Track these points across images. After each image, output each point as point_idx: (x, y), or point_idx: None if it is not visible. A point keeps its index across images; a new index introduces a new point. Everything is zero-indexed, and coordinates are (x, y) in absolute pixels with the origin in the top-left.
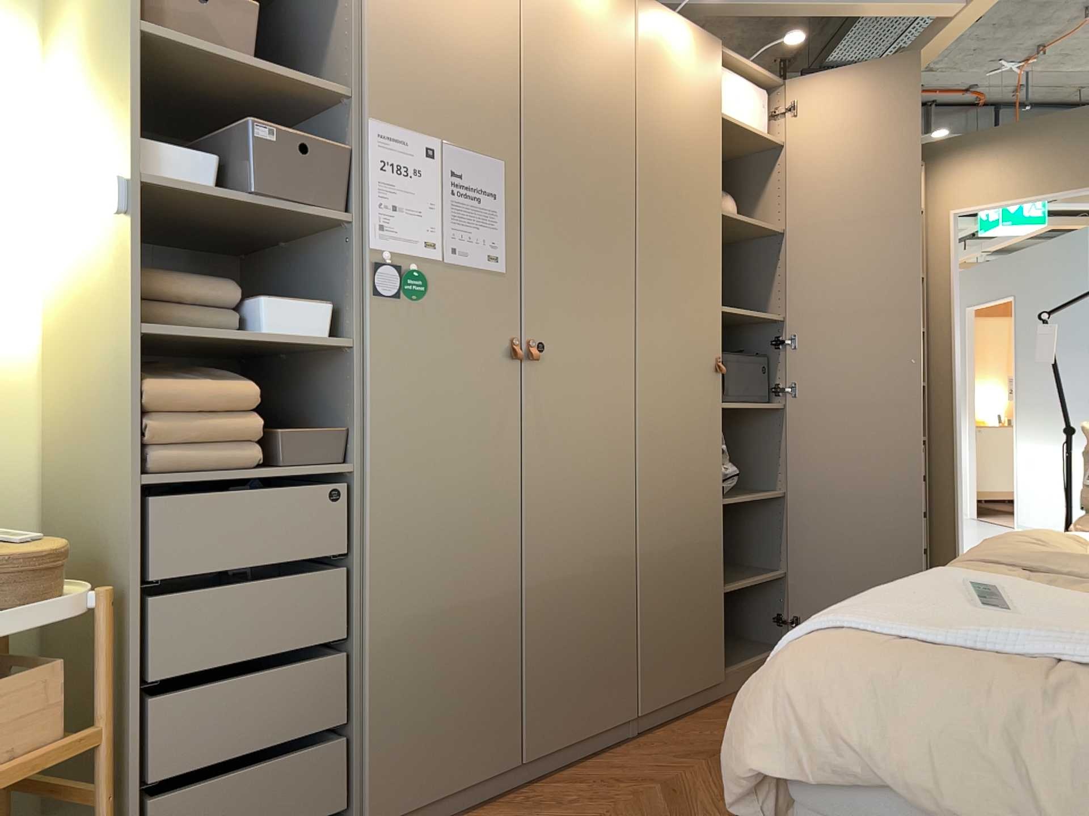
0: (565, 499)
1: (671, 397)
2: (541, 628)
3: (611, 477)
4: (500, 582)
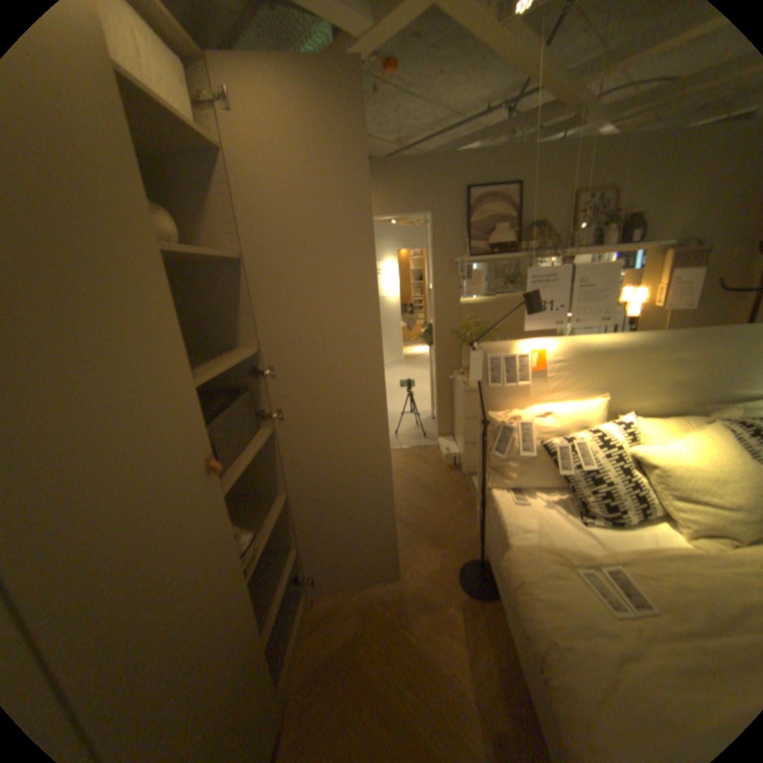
0: None
1: (149, 592)
2: None
3: None
4: None
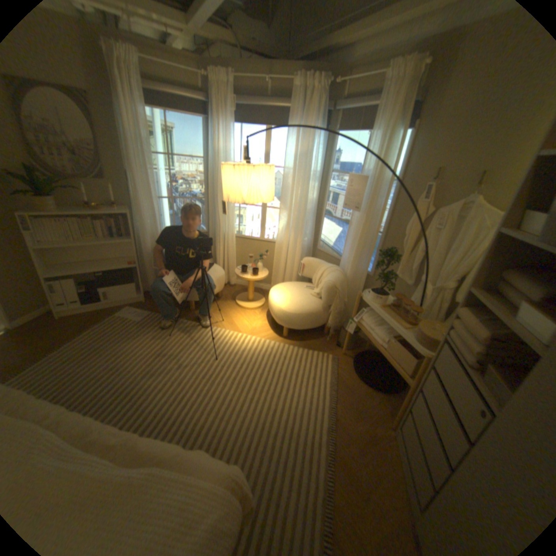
0: None
1: None
2: None
3: None
4: None
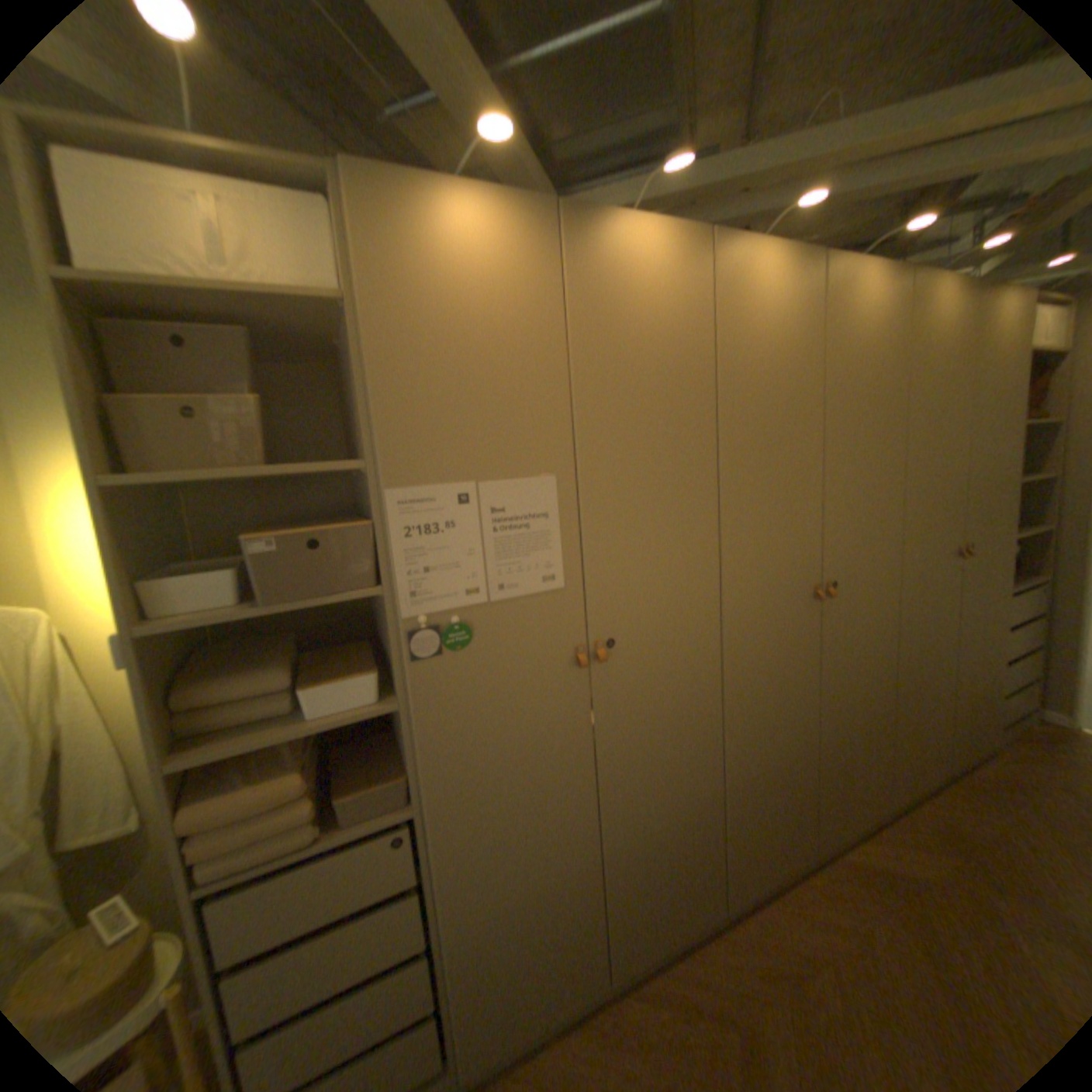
0: (644, 769)
1: (758, 641)
2: (623, 881)
3: (693, 735)
4: (578, 859)
